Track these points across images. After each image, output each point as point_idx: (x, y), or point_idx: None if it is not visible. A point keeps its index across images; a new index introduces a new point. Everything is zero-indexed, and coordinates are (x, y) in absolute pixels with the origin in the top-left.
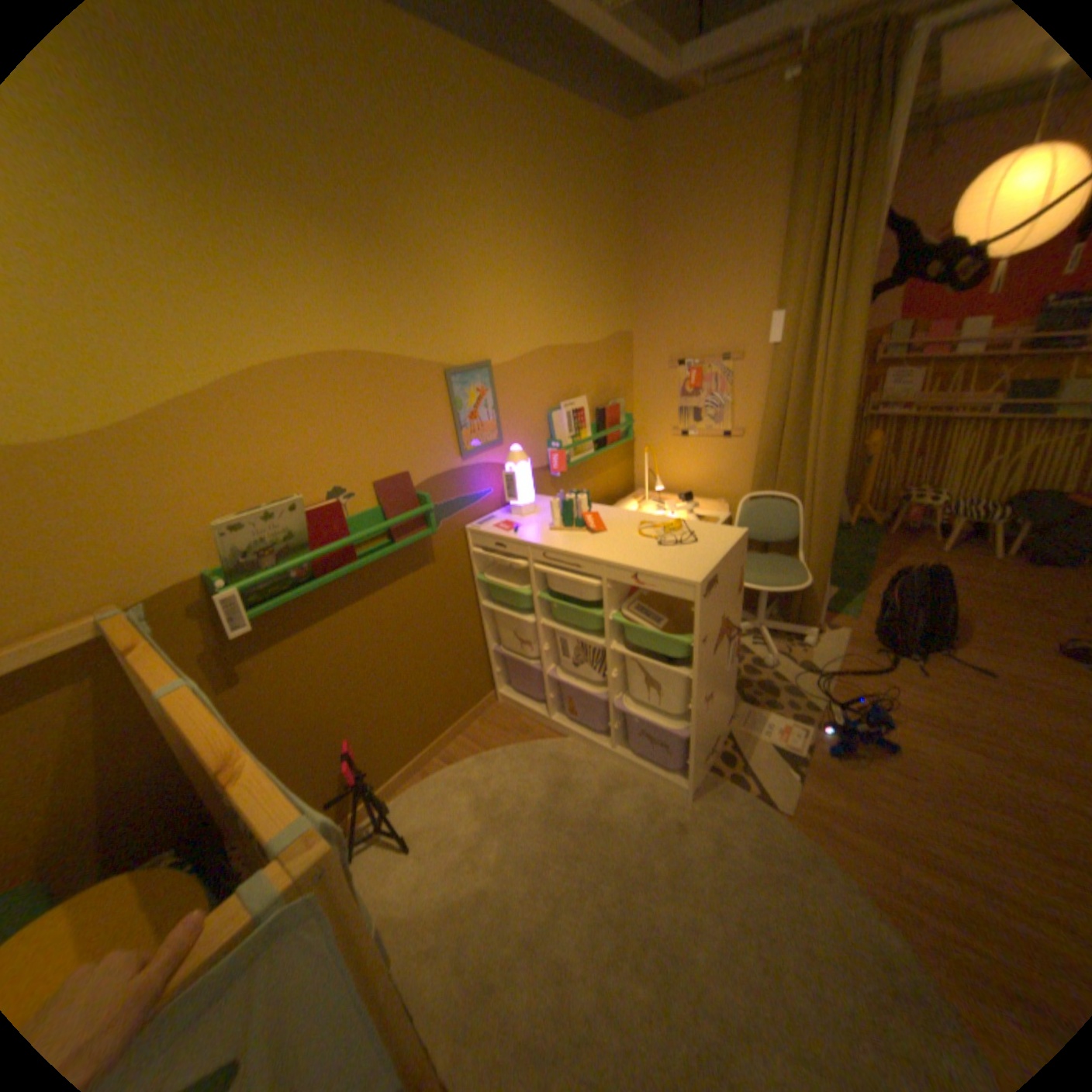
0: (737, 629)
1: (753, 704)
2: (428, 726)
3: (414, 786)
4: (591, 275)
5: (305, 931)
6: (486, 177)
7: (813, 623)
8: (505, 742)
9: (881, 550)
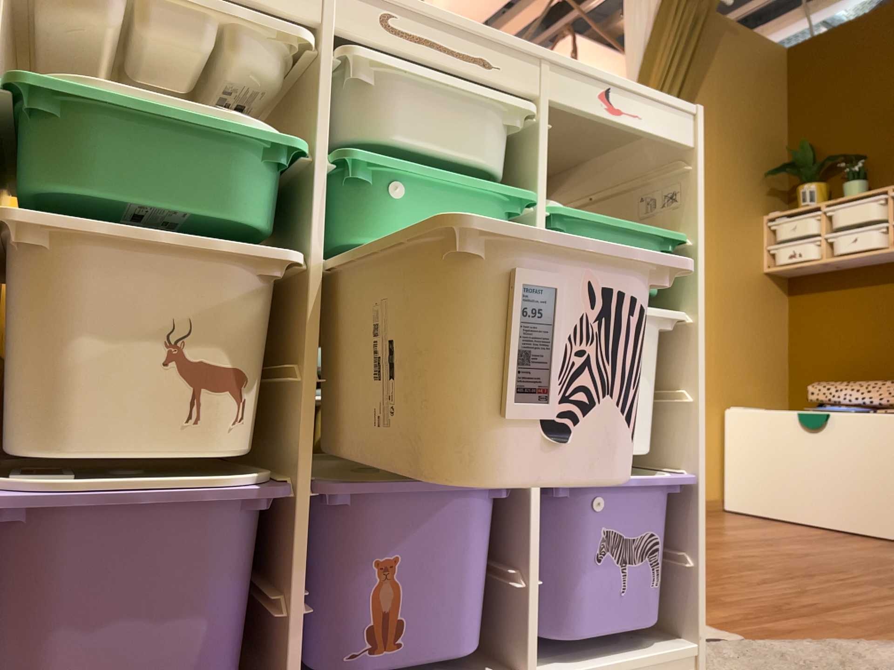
0: None
1: None
2: None
3: None
4: None
5: None
6: None
7: None
8: None
9: None
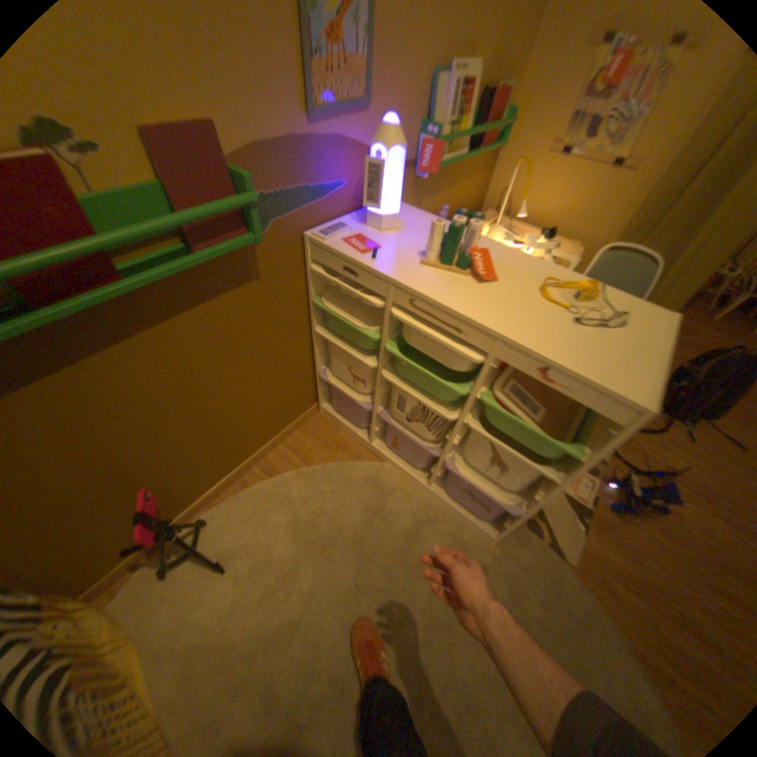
0: None
1: None
2: (249, 443)
3: (234, 495)
4: None
5: None
6: None
7: None
8: (325, 457)
9: None
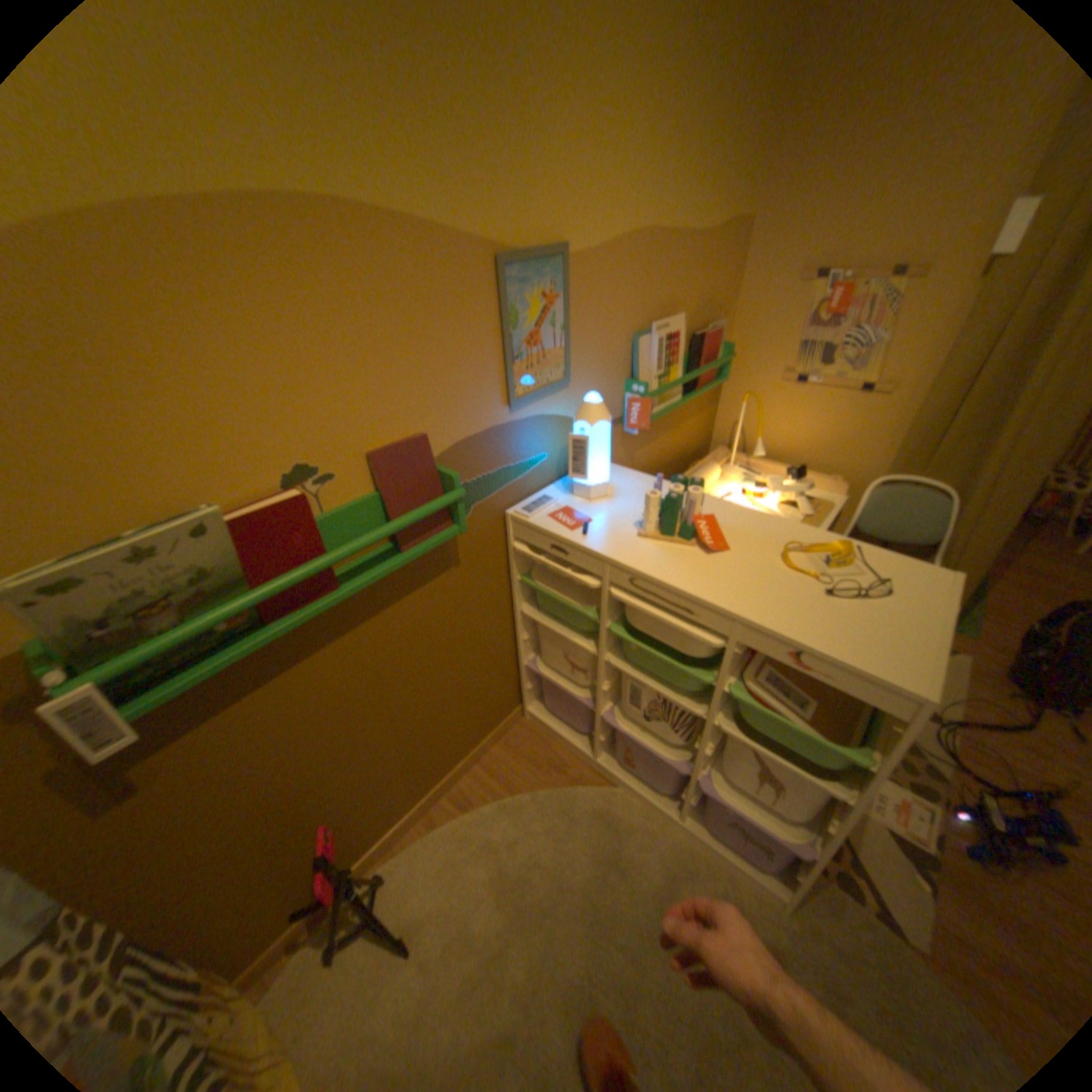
0: None
1: None
2: (437, 764)
3: (417, 841)
4: (726, 109)
5: None
6: None
7: None
8: (535, 782)
9: None
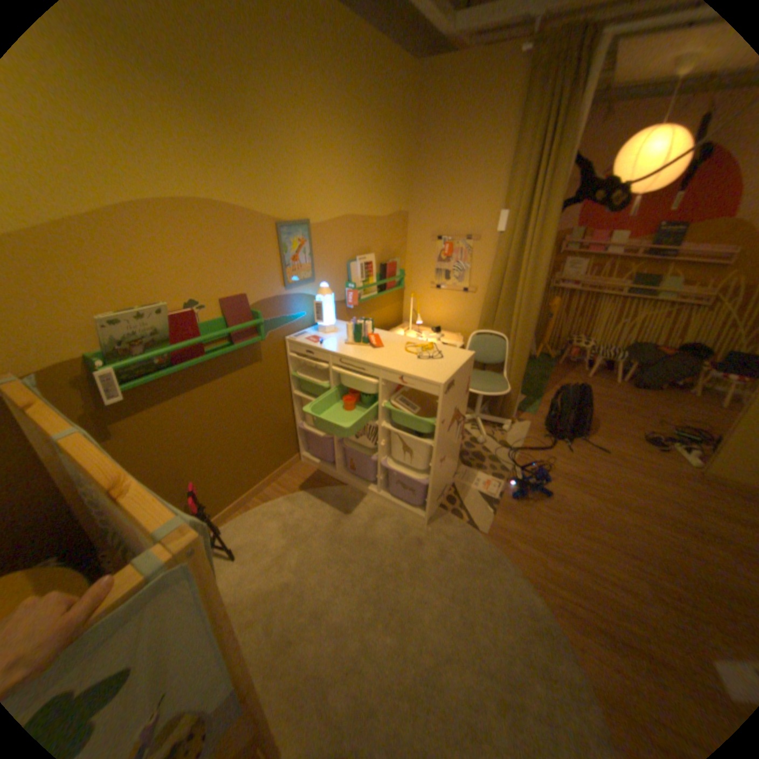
0: (462, 417)
1: (468, 466)
2: (251, 476)
3: (239, 516)
4: (383, 168)
5: (180, 587)
6: (314, 84)
7: (508, 417)
8: (305, 487)
9: (552, 374)
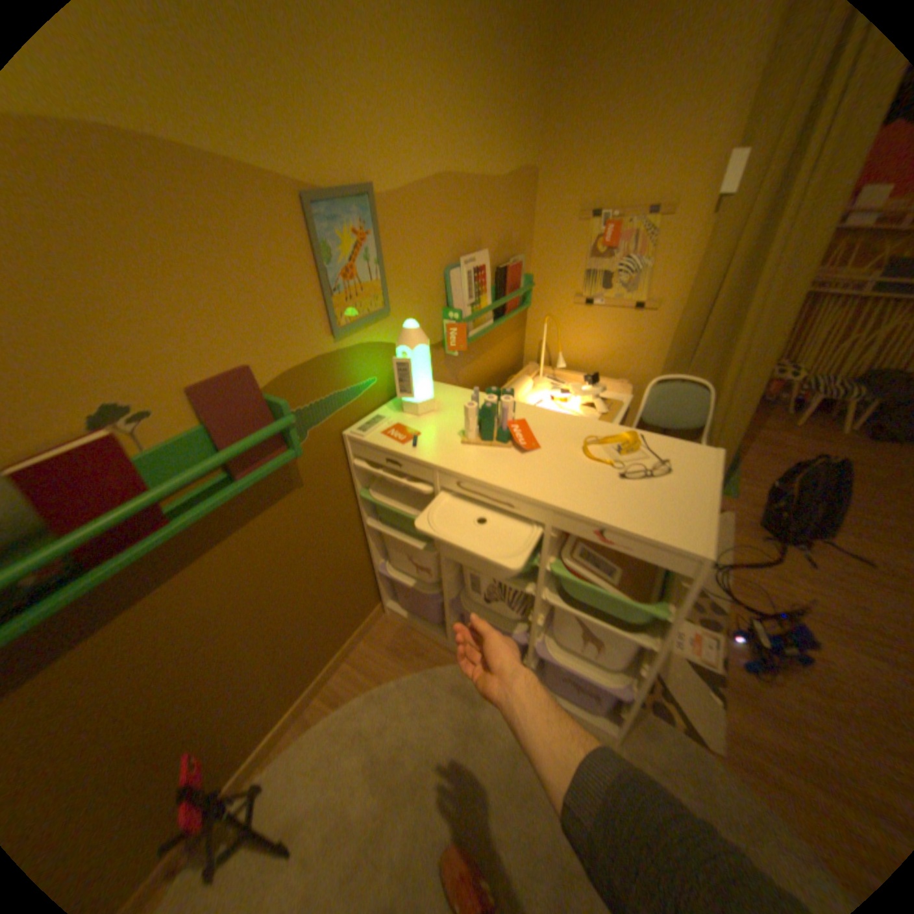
0: None
1: None
2: (305, 668)
3: (292, 742)
4: (503, 71)
5: None
6: None
7: None
8: (398, 668)
9: None
